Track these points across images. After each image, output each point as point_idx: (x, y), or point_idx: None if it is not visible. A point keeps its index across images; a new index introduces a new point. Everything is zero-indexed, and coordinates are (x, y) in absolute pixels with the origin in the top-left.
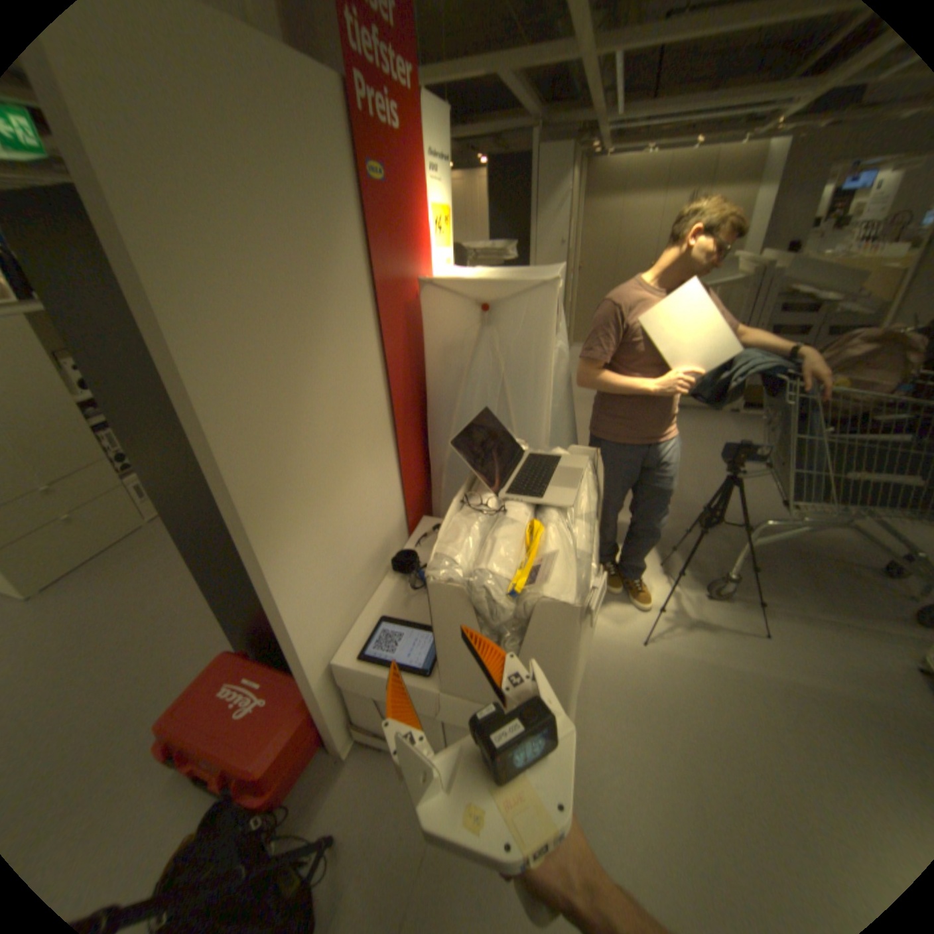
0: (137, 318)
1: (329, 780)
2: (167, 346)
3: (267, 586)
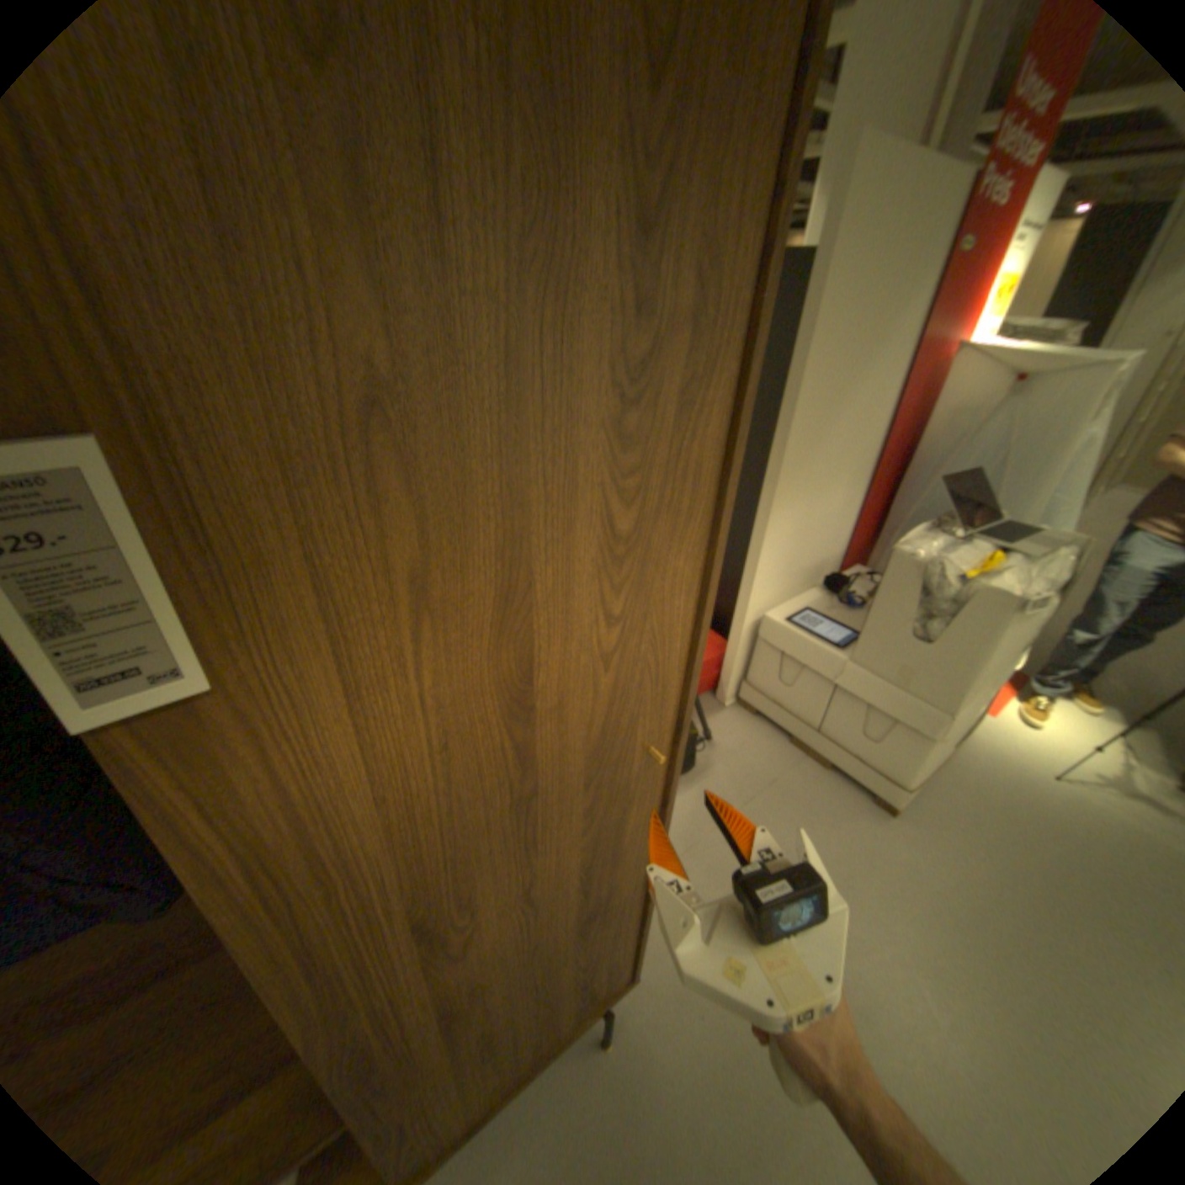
0: (801, 330)
1: (713, 712)
2: (808, 349)
3: (766, 528)
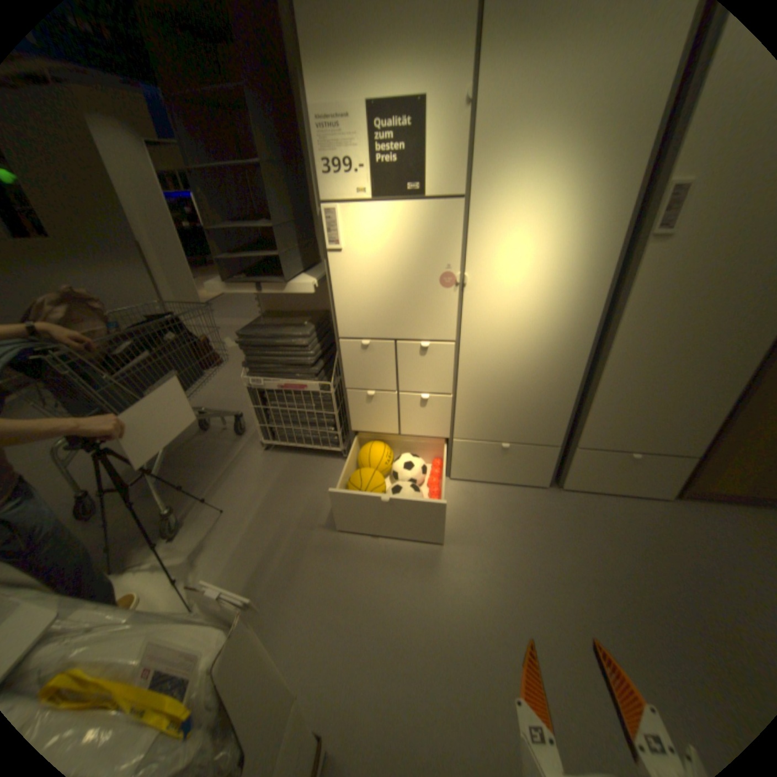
0: None
1: None
2: None
3: None
